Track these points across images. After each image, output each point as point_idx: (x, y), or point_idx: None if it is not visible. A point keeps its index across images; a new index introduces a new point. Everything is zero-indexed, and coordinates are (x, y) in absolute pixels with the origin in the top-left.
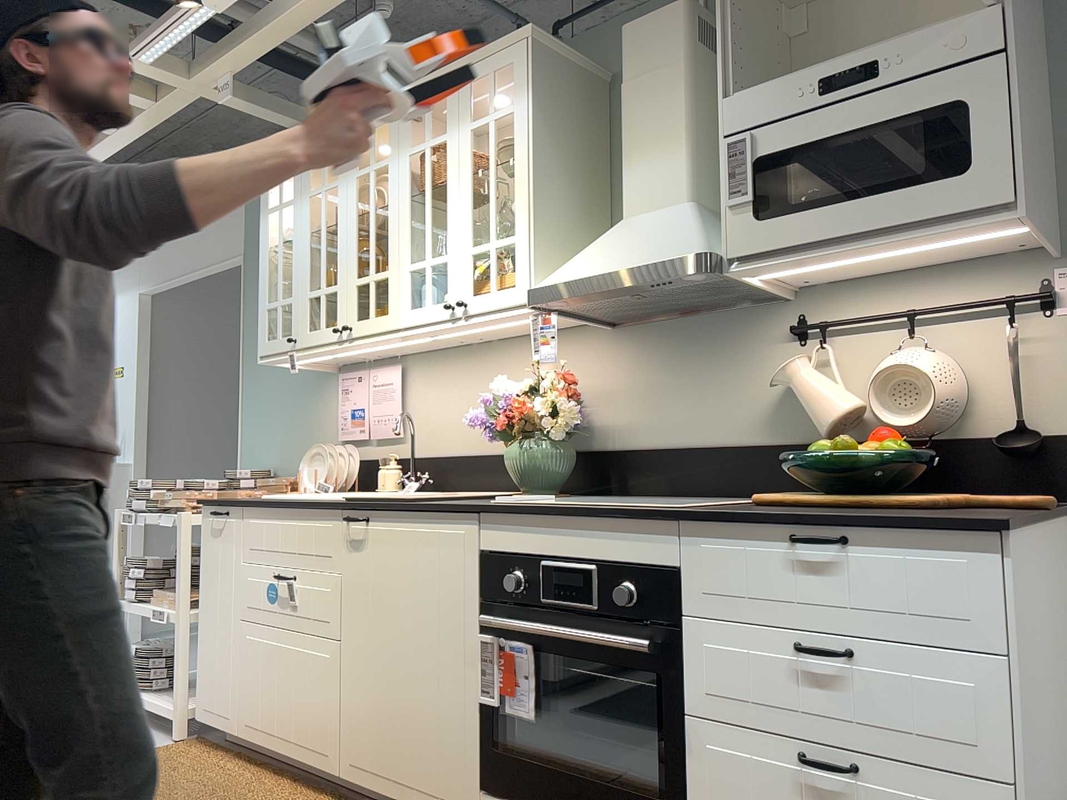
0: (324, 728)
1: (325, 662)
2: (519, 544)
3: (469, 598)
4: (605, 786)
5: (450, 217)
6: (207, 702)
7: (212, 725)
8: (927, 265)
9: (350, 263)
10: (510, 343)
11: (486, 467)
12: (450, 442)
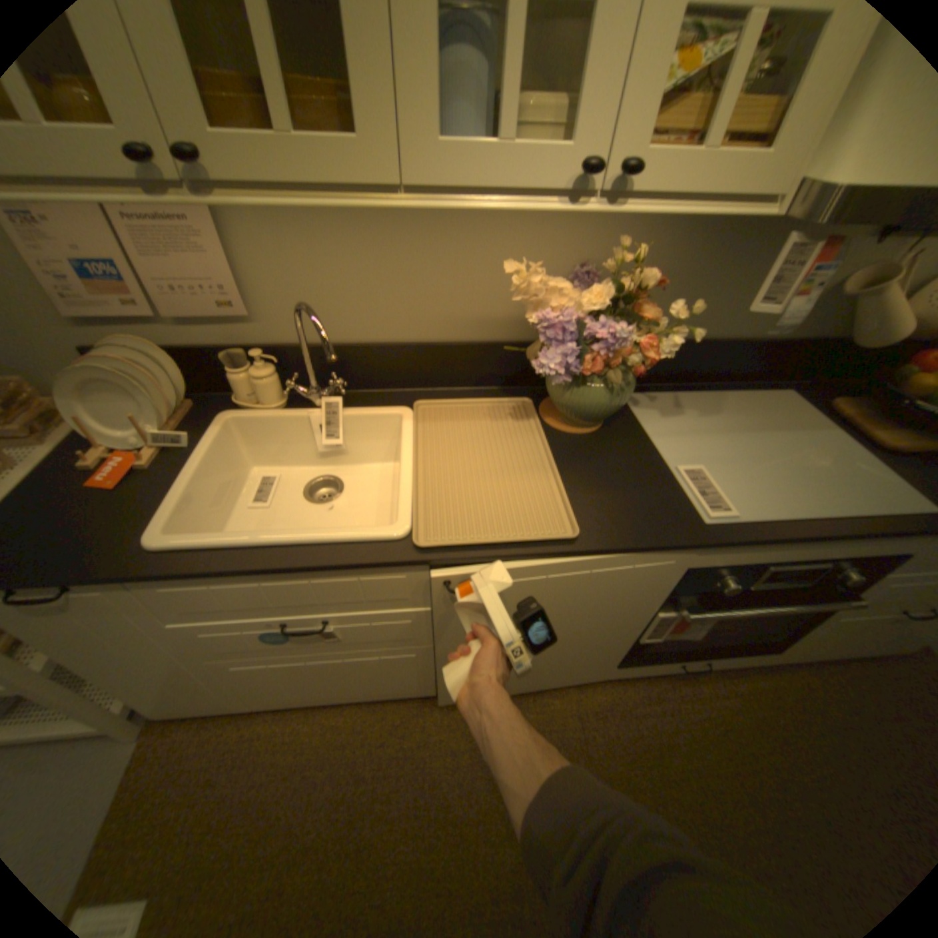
0: (413, 685)
1: (409, 659)
2: (750, 559)
3: (655, 598)
4: (740, 646)
5: None
6: (171, 711)
7: (193, 716)
8: None
9: None
10: None
11: (435, 359)
12: (356, 324)
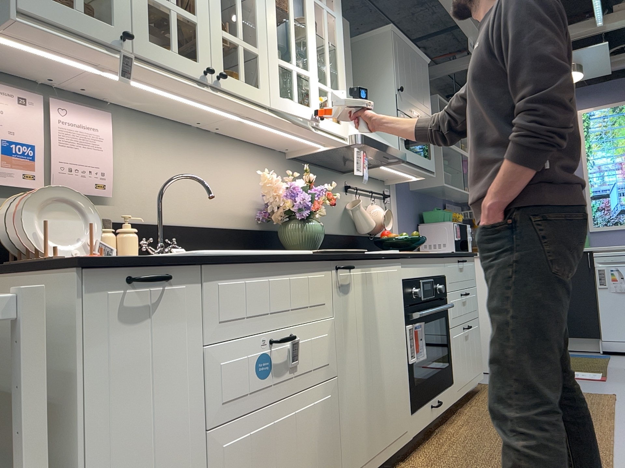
0: (330, 466)
1: (327, 403)
2: (414, 272)
3: (401, 308)
4: (439, 371)
5: (305, 50)
6: None
7: None
8: (370, 176)
9: (215, 8)
10: (226, 141)
11: (215, 238)
12: (172, 212)
